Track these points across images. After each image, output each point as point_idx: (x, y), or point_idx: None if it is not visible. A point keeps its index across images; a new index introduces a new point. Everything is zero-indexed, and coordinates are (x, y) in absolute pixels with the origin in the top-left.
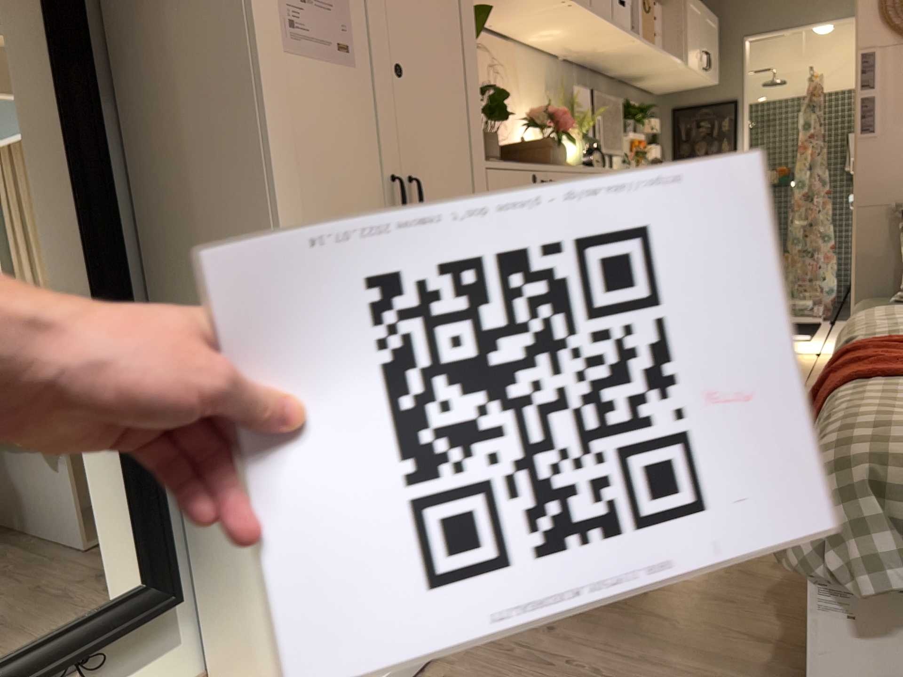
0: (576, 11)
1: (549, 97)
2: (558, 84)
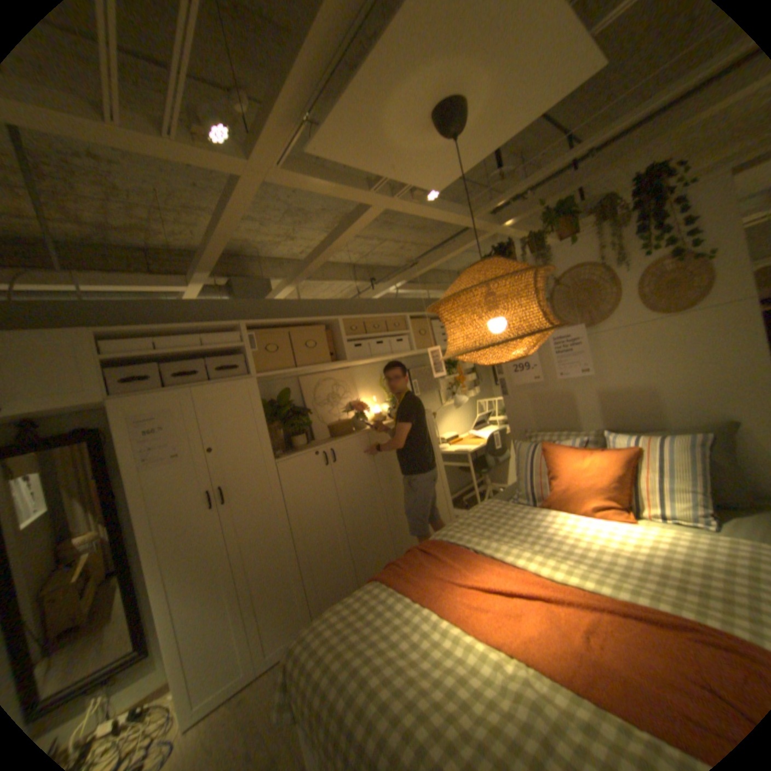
0: (357, 361)
1: (377, 382)
2: (380, 377)
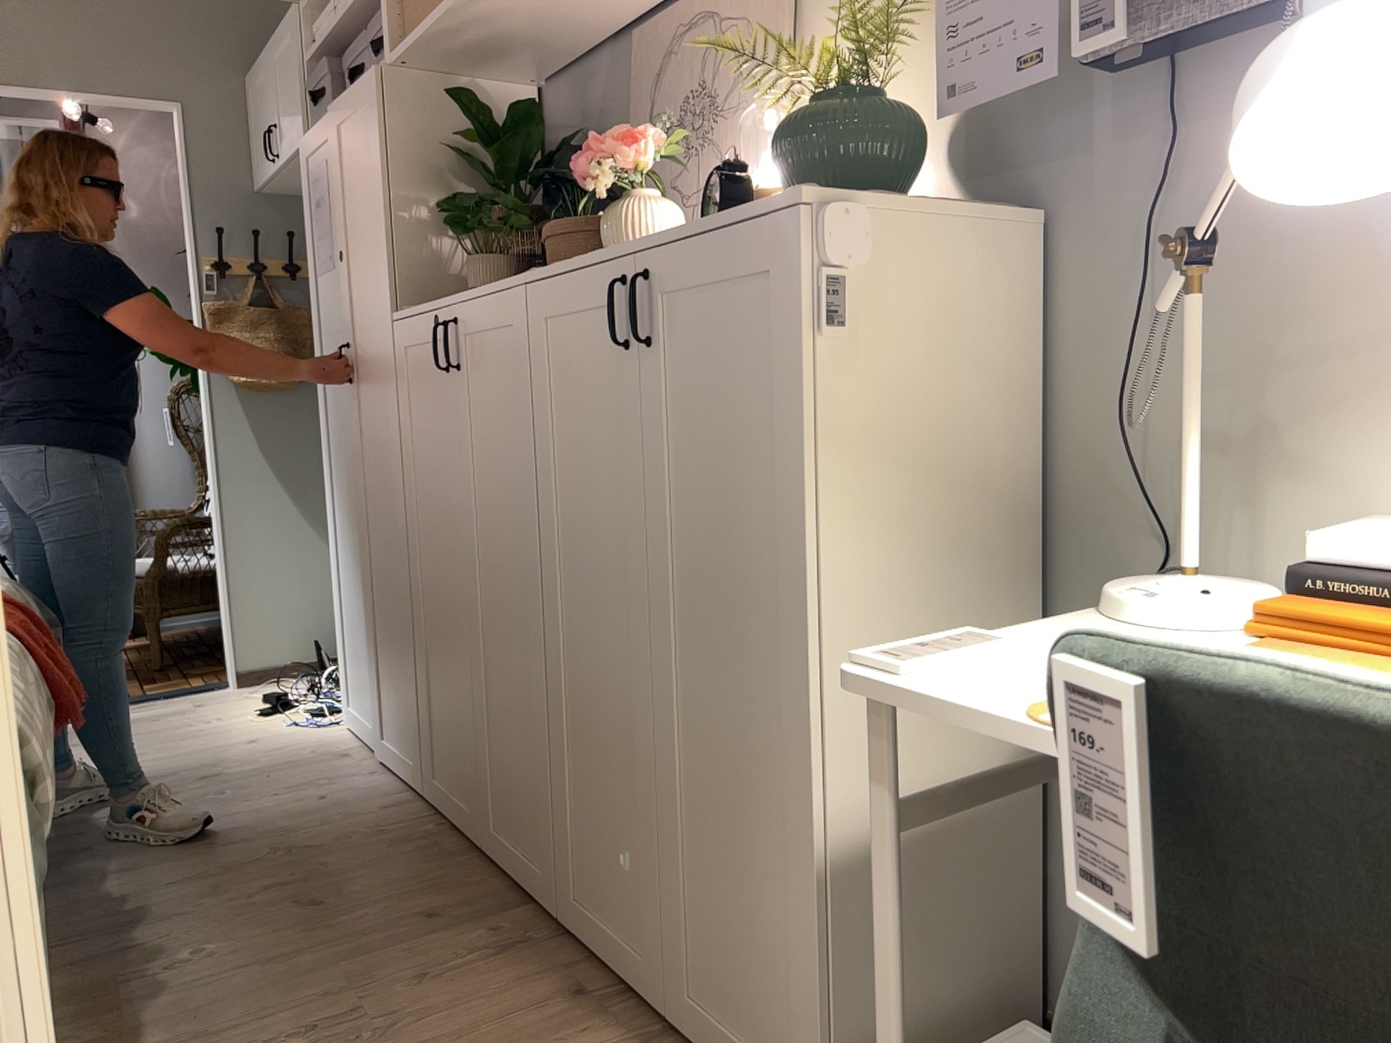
0: None
1: None
2: None
